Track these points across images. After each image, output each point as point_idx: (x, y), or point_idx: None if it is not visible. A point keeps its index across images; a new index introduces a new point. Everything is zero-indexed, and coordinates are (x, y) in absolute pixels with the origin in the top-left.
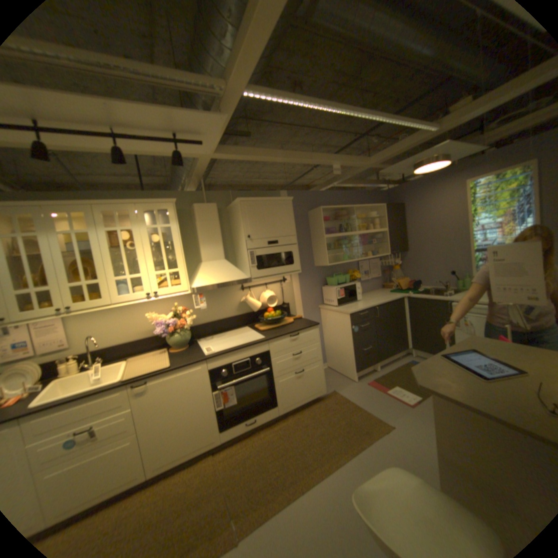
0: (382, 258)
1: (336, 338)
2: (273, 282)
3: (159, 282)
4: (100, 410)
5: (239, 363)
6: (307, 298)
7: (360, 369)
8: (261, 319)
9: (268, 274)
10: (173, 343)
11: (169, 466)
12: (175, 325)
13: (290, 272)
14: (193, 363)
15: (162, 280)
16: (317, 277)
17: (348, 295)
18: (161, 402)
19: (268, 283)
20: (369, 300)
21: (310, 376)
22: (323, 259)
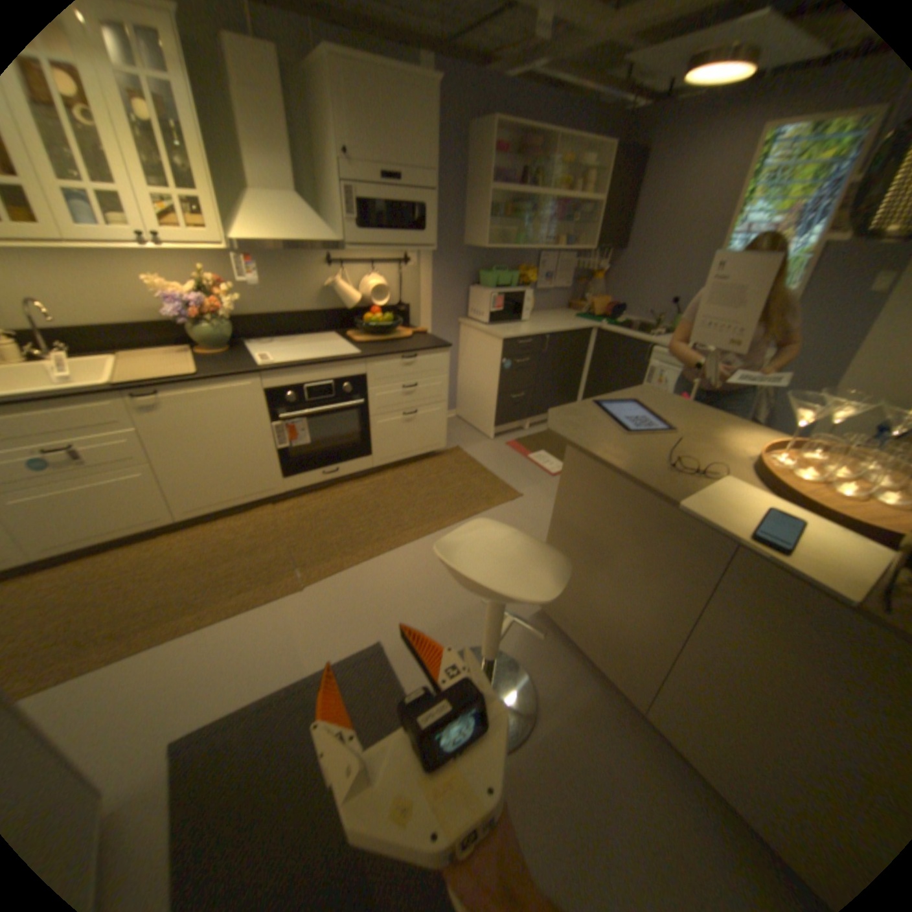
0: (582, 254)
1: (477, 373)
2: (388, 260)
3: (163, 212)
4: (85, 421)
5: (318, 385)
6: (443, 301)
7: (501, 423)
8: (361, 322)
9: (379, 239)
10: (203, 336)
11: (211, 508)
12: (203, 304)
13: (419, 245)
14: (239, 372)
15: (167, 209)
16: (467, 267)
17: (510, 308)
18: (190, 423)
19: (378, 260)
20: (541, 323)
21: (427, 420)
22: (481, 232)
